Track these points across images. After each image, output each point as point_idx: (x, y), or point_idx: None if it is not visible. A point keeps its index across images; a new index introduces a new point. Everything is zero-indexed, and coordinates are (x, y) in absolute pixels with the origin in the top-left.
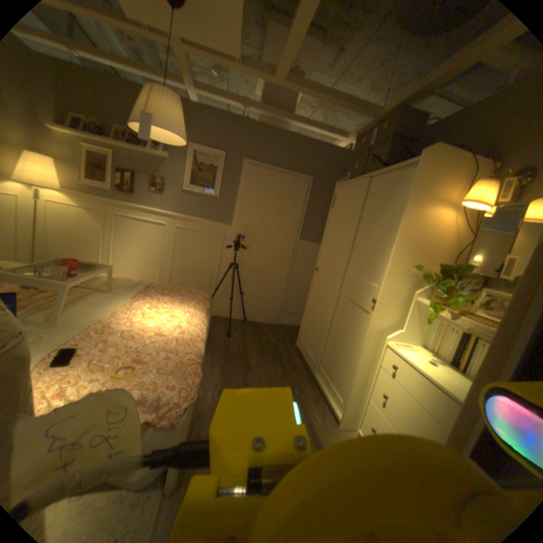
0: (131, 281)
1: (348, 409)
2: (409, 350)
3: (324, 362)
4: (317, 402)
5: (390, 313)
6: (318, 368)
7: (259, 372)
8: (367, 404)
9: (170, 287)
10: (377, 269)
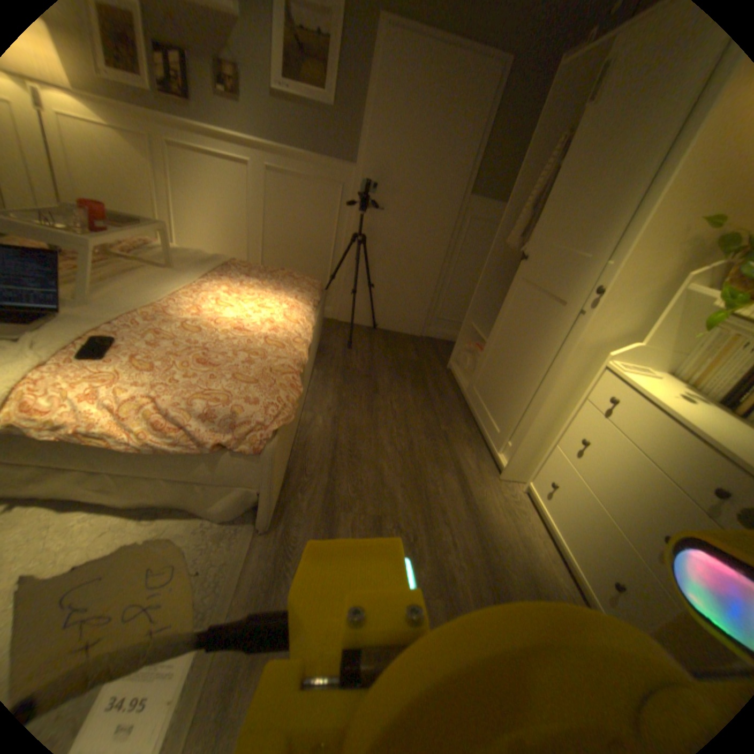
0: (202, 254)
1: (520, 455)
2: (648, 377)
3: (490, 390)
4: (473, 443)
5: (627, 312)
6: (479, 398)
7: (391, 397)
8: (550, 451)
9: (260, 267)
10: (619, 230)
